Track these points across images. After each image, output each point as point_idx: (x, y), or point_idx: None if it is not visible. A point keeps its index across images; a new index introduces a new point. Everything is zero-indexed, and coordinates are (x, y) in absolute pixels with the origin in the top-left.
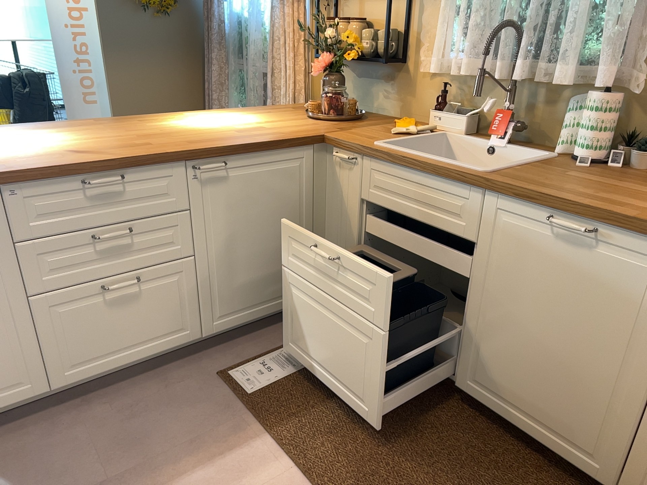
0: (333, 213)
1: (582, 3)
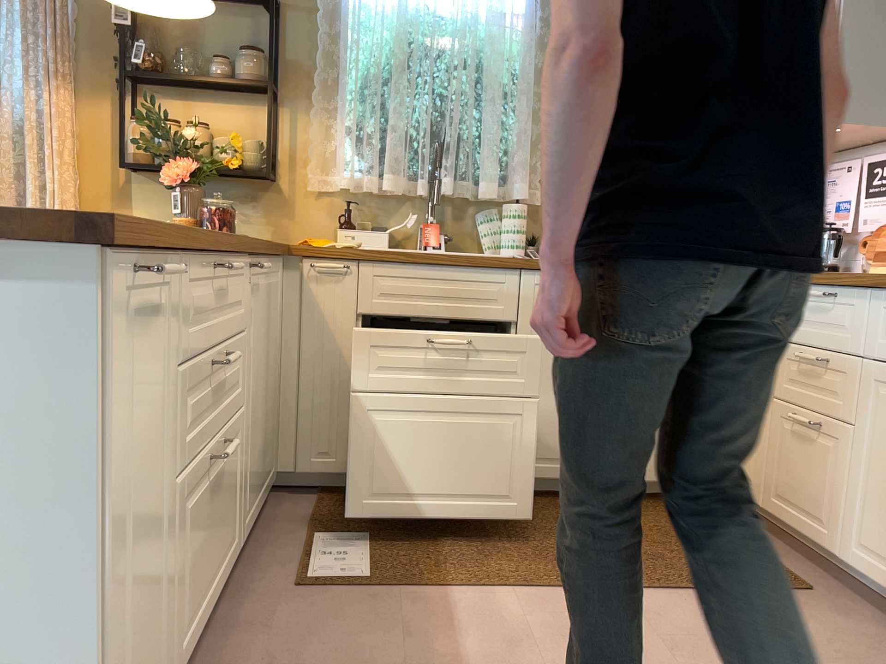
0: (303, 345)
1: (493, 133)
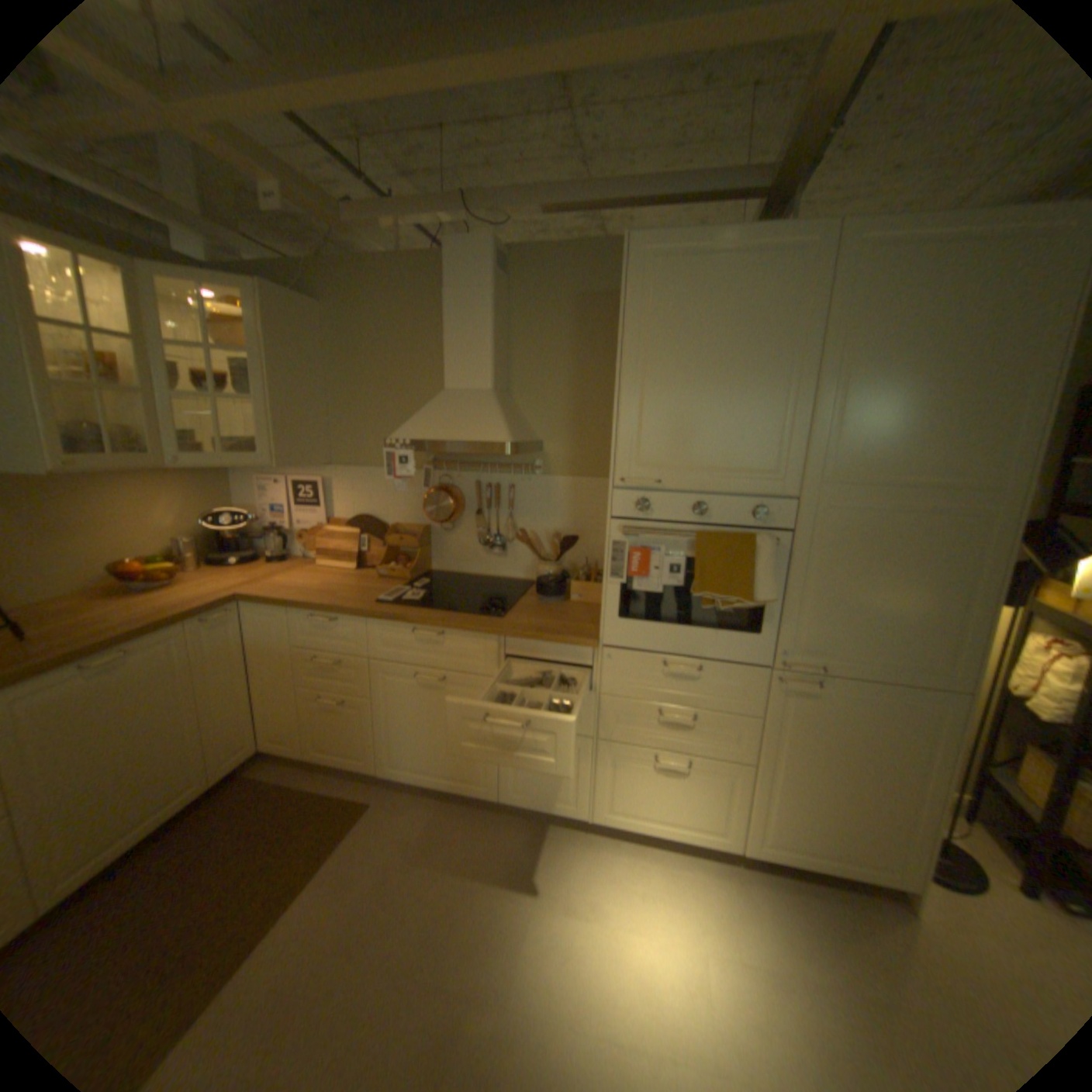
0: None
1: None
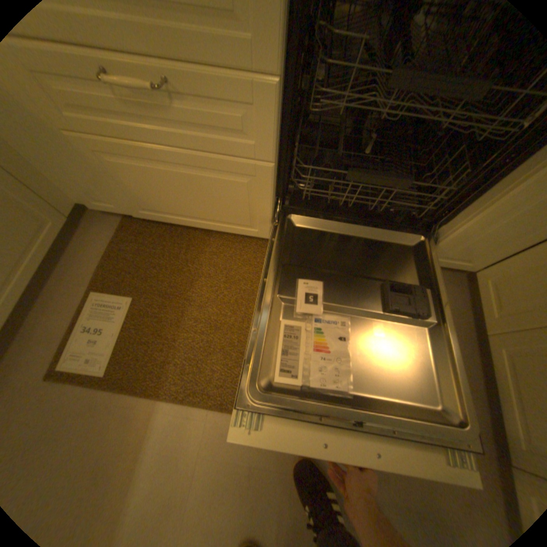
0: None
1: None
